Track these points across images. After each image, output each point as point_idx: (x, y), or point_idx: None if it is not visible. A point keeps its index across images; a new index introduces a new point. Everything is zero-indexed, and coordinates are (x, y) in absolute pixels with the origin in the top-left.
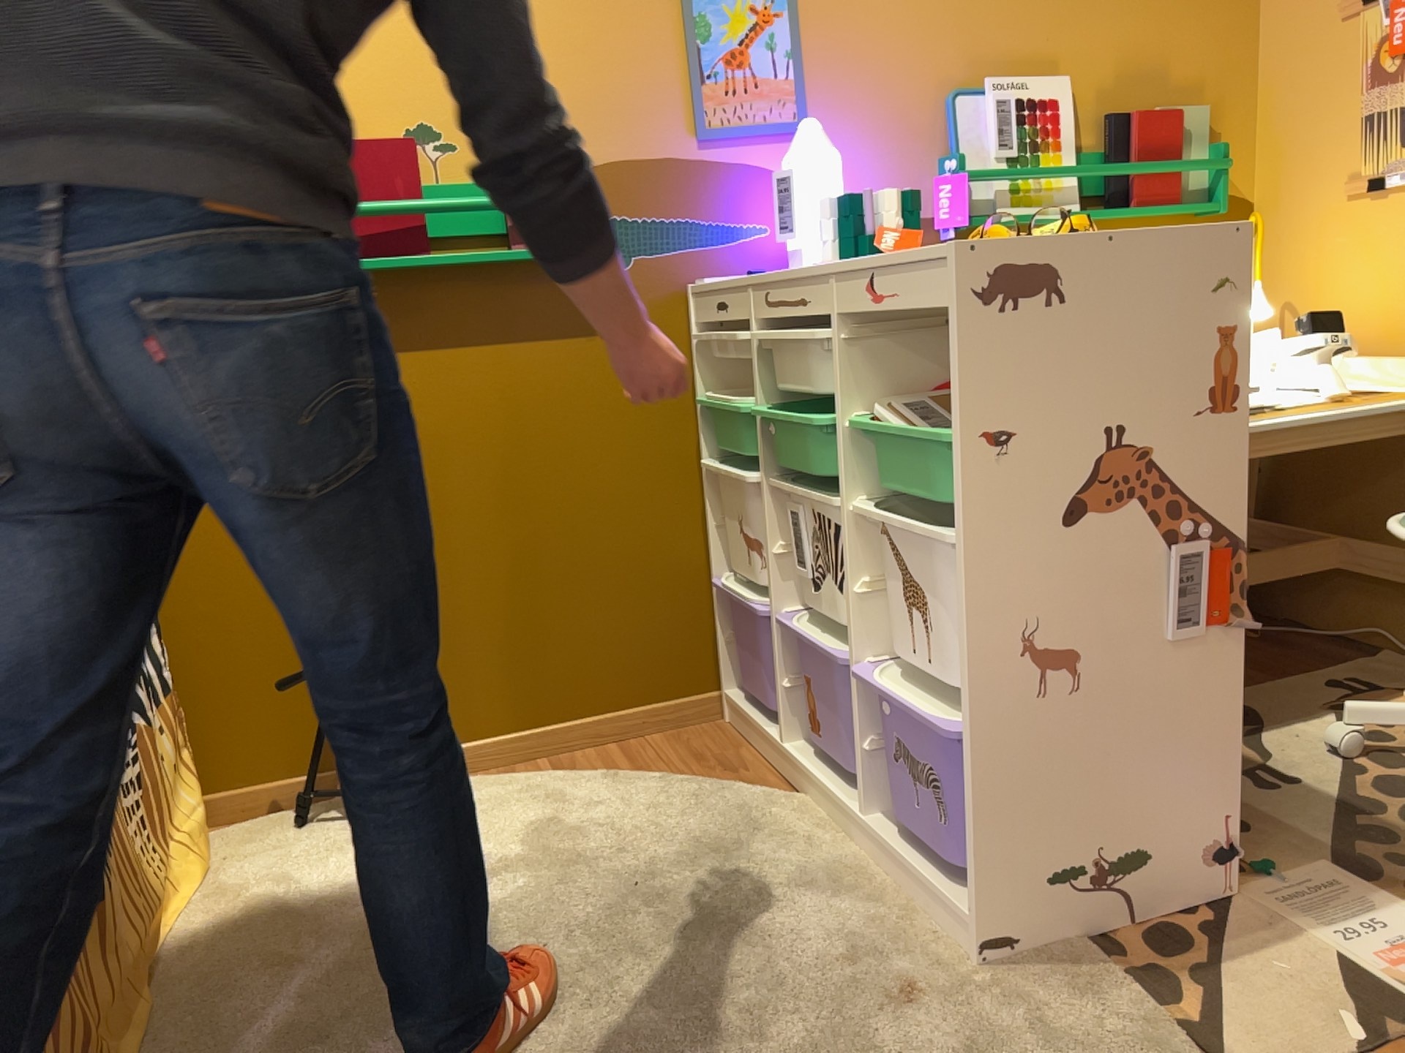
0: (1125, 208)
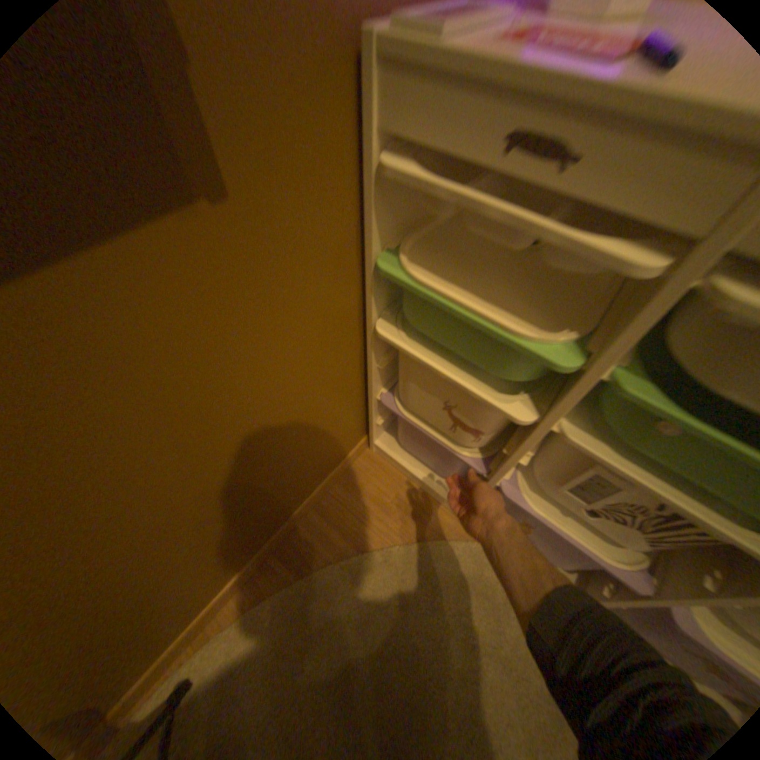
0: None
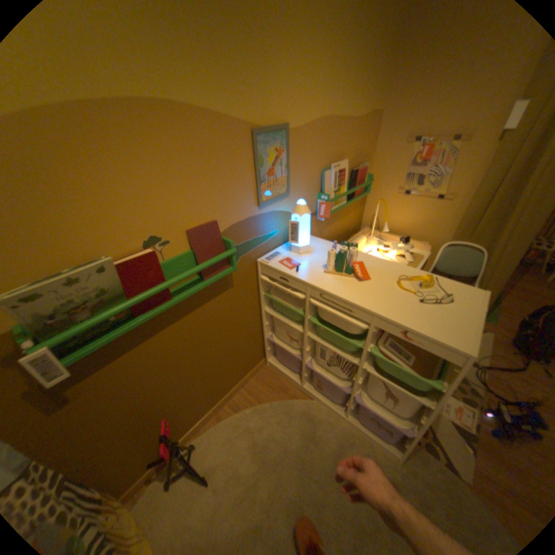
0: (353, 198)
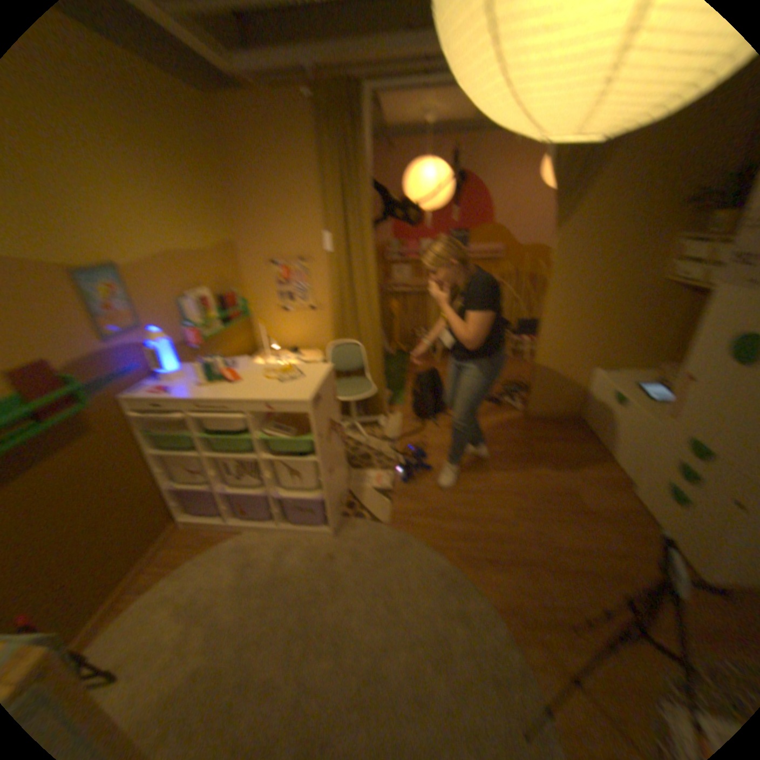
0: (233, 324)
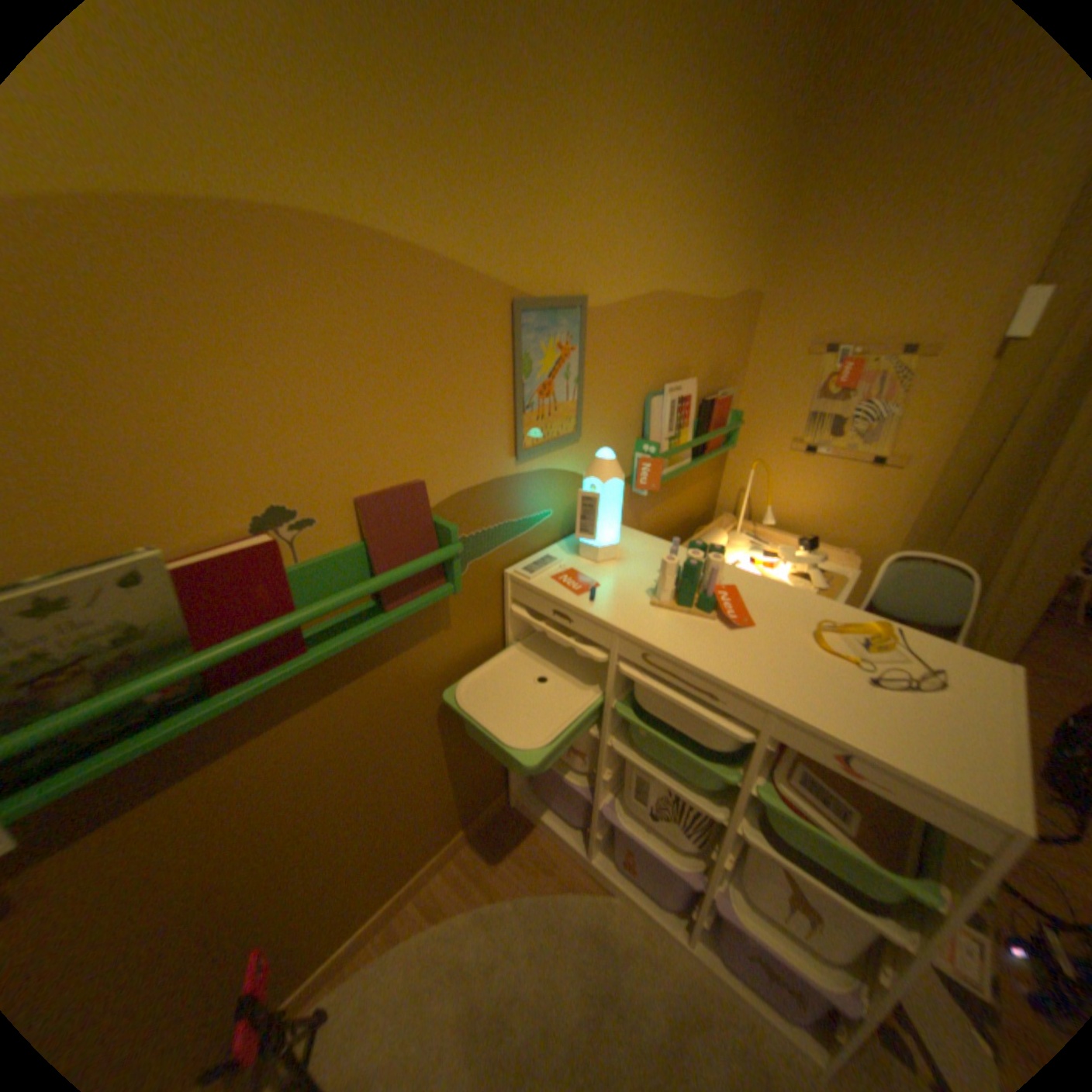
0: (704, 453)
